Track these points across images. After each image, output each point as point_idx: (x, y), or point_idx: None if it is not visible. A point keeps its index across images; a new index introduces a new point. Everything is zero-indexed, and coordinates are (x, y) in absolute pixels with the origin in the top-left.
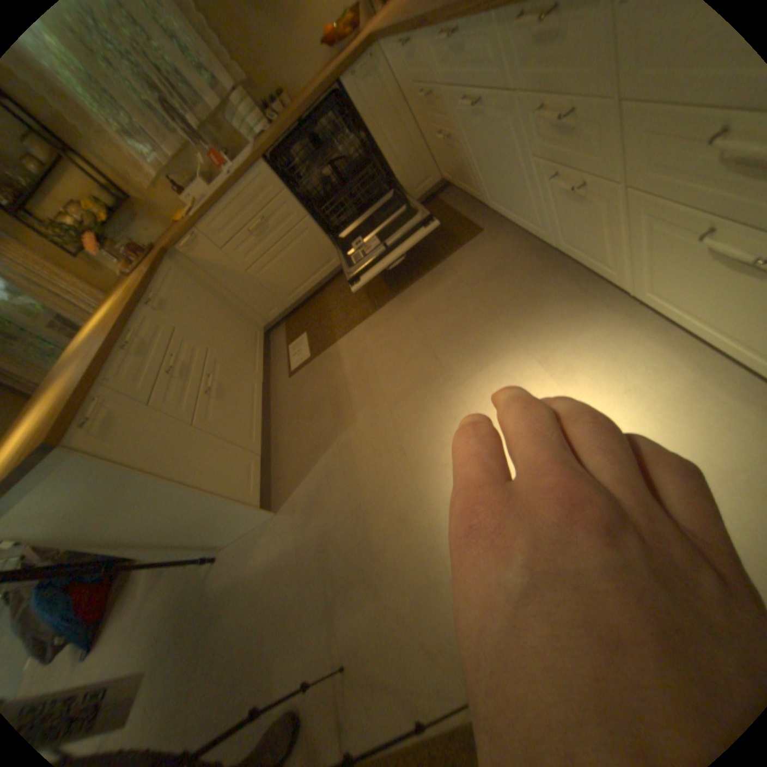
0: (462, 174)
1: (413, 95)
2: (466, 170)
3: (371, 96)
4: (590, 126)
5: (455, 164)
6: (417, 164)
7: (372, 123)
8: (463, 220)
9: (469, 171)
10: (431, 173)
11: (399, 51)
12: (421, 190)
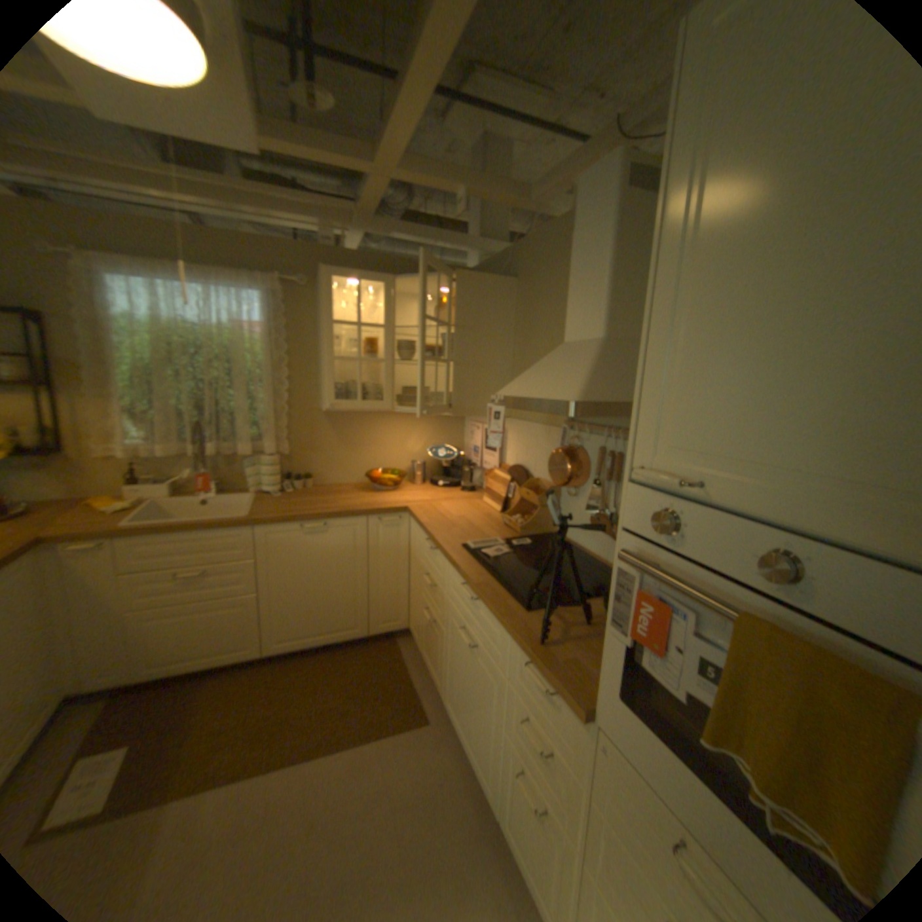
0: (430, 654)
1: (418, 565)
2: (436, 658)
3: (384, 541)
4: (562, 785)
5: (427, 640)
6: (392, 607)
7: (374, 558)
8: (412, 697)
9: (438, 662)
10: (400, 620)
11: (424, 540)
12: (384, 630)
